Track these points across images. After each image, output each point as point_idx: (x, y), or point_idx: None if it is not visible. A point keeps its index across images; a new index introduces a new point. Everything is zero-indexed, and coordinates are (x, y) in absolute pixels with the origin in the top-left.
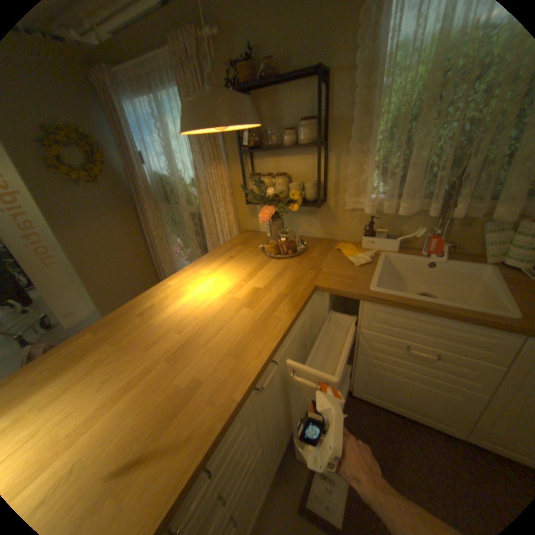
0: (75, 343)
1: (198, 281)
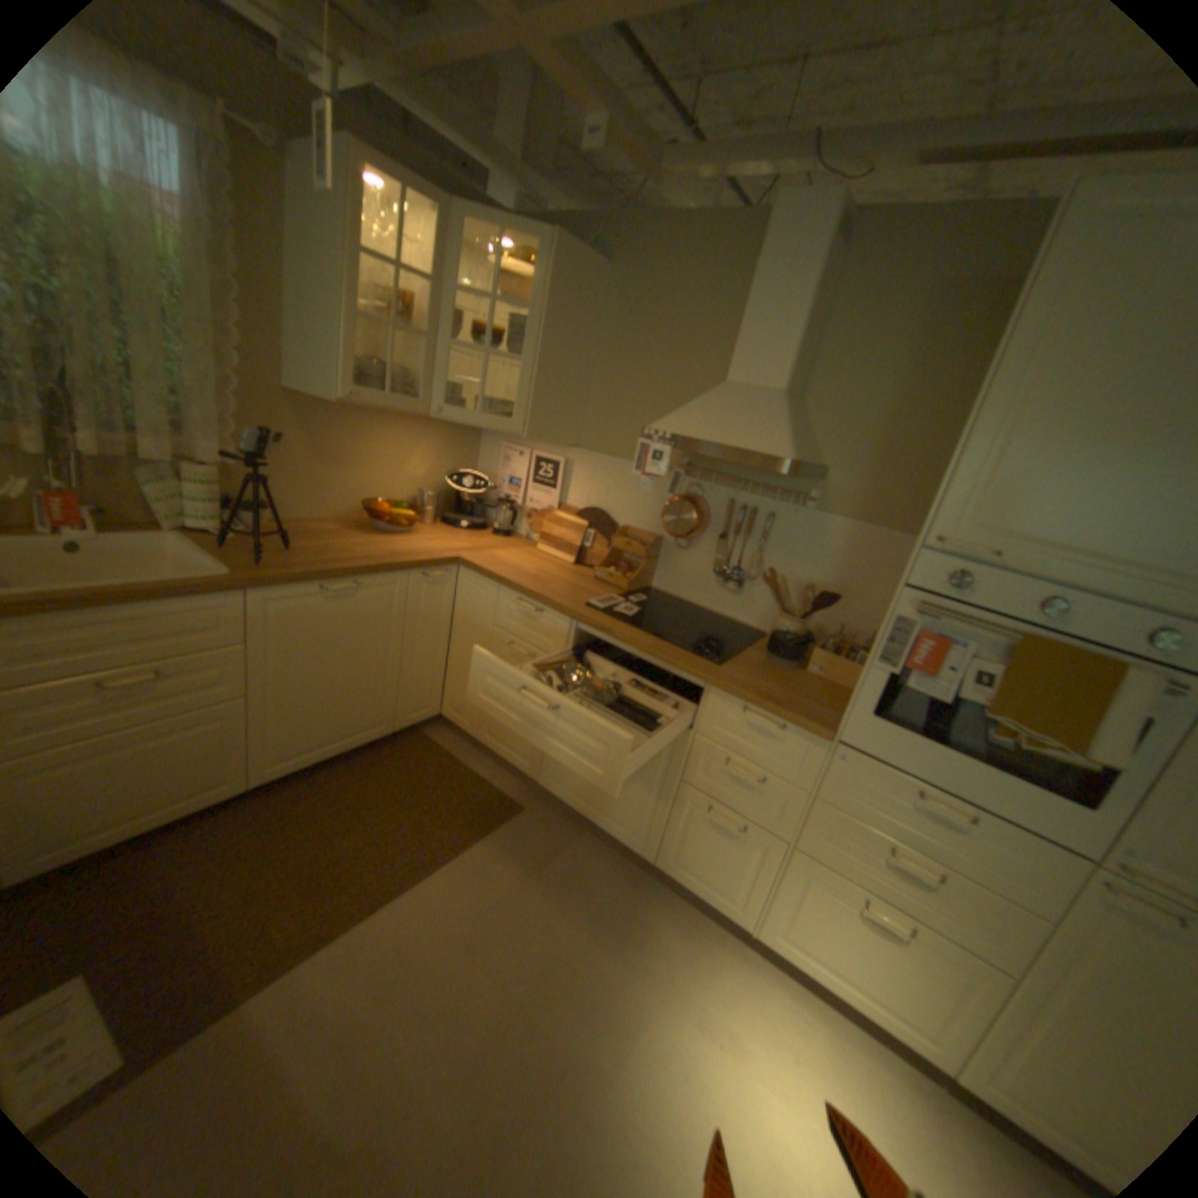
0: None
1: None
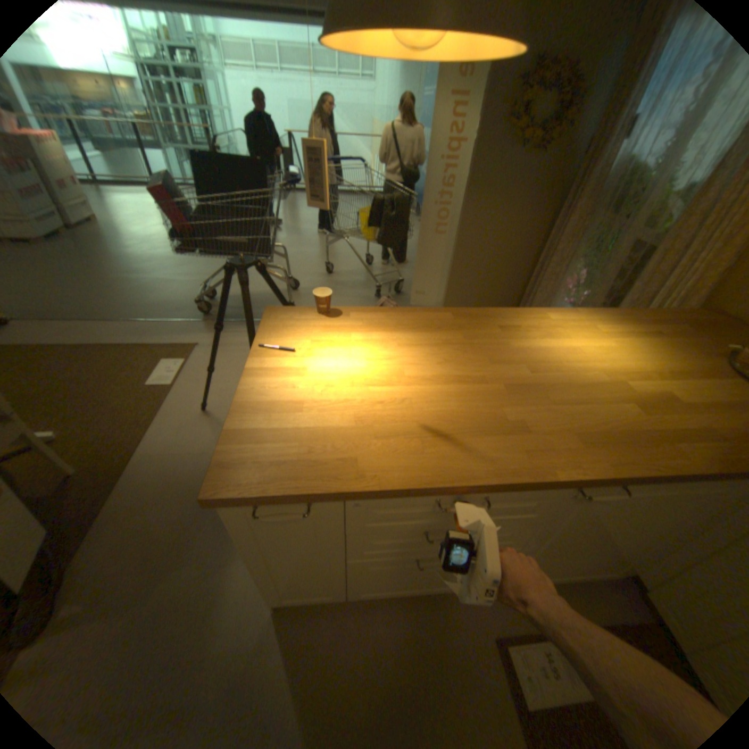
0: (437, 315)
1: (588, 334)
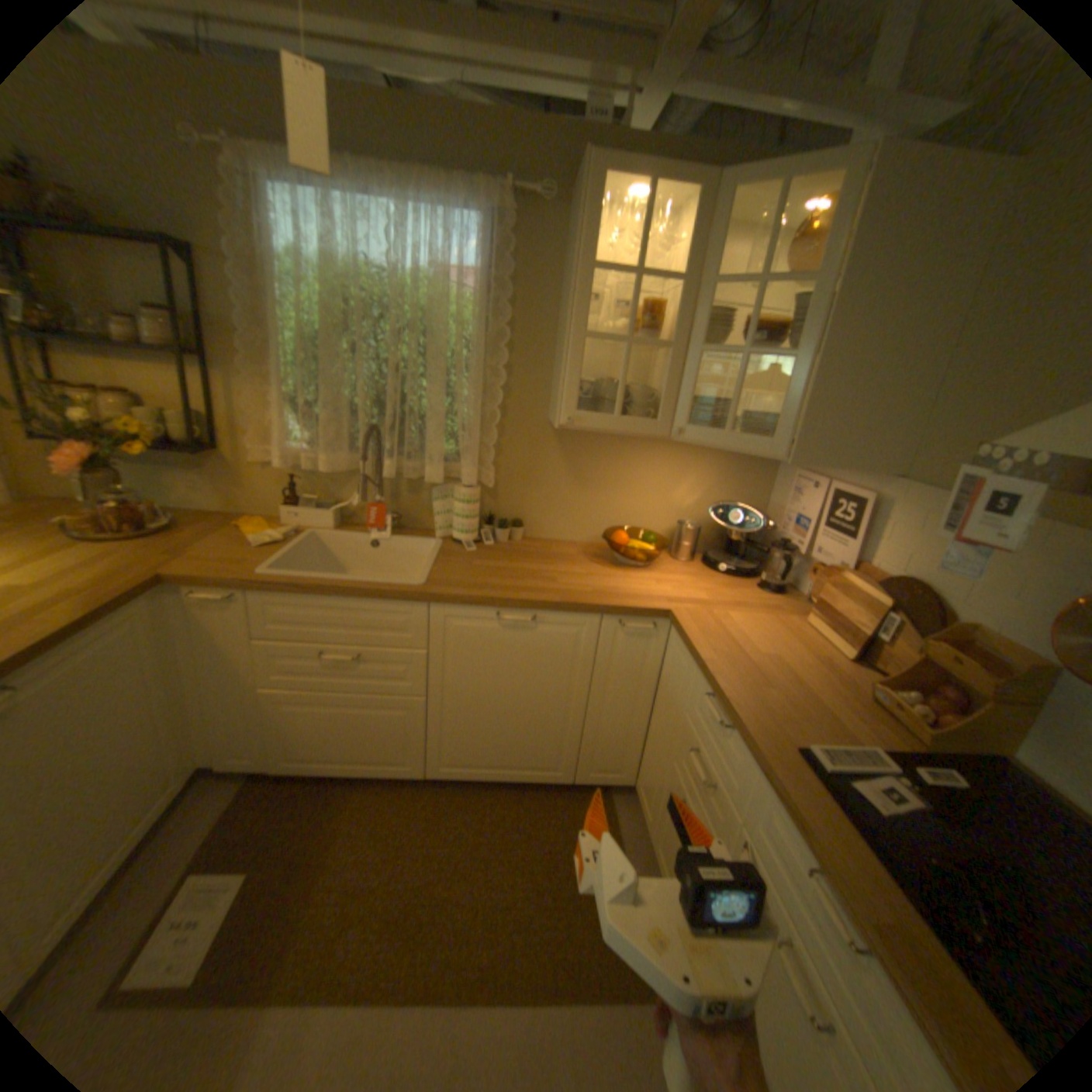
0: None
1: None
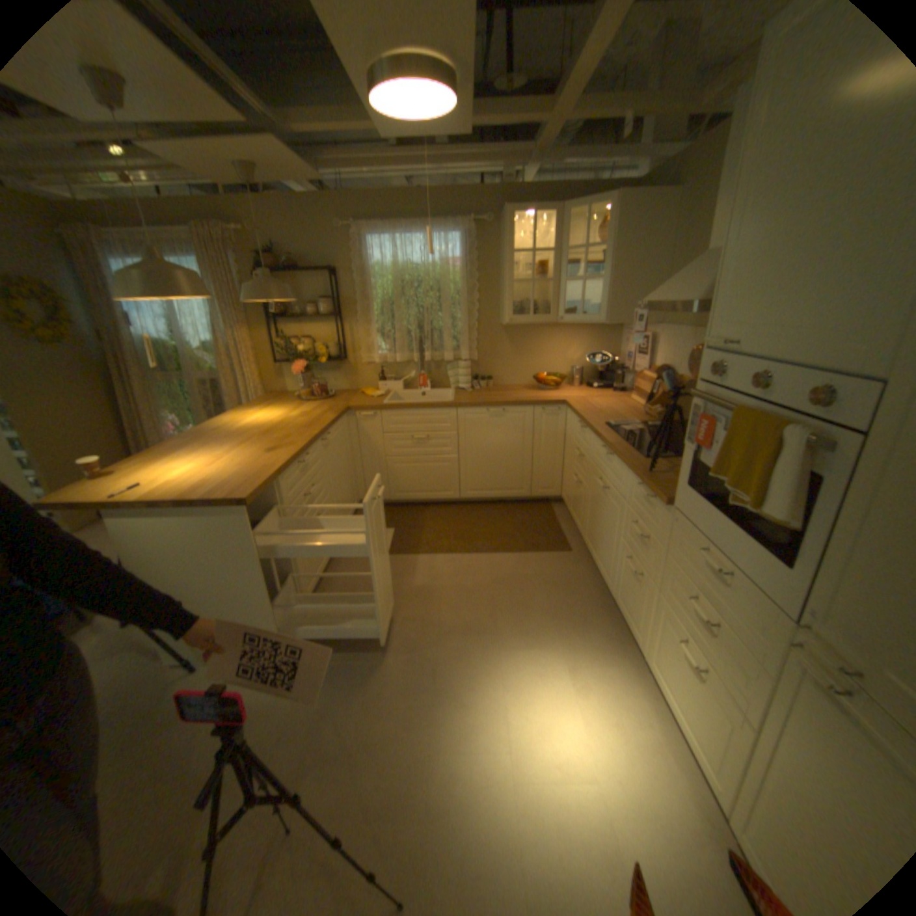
0: (171, 444)
1: (250, 416)
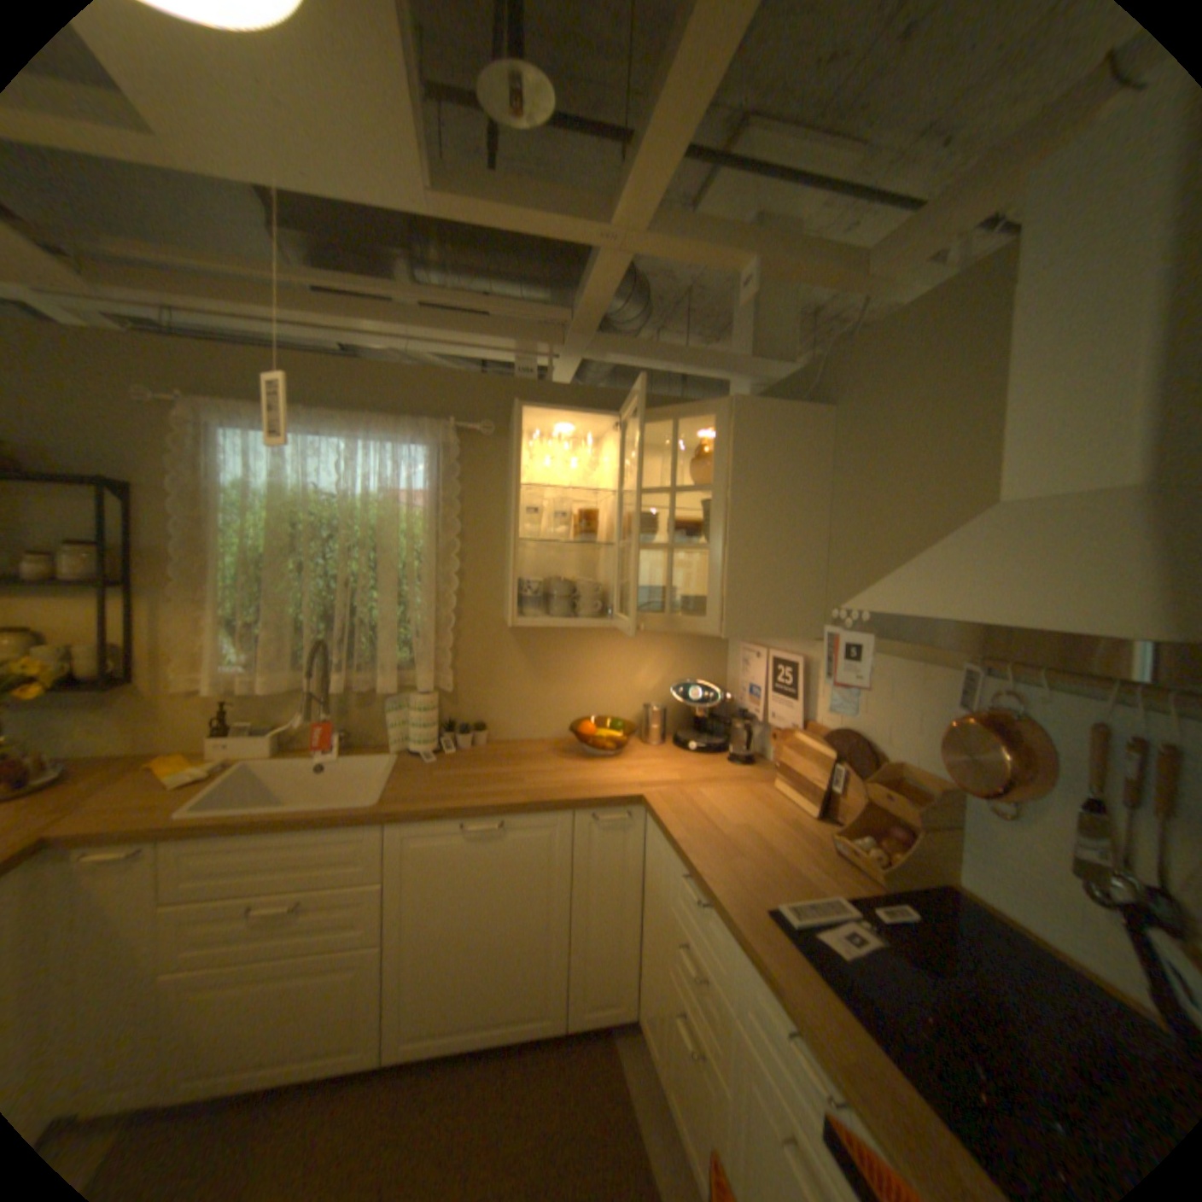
0: None
1: None
